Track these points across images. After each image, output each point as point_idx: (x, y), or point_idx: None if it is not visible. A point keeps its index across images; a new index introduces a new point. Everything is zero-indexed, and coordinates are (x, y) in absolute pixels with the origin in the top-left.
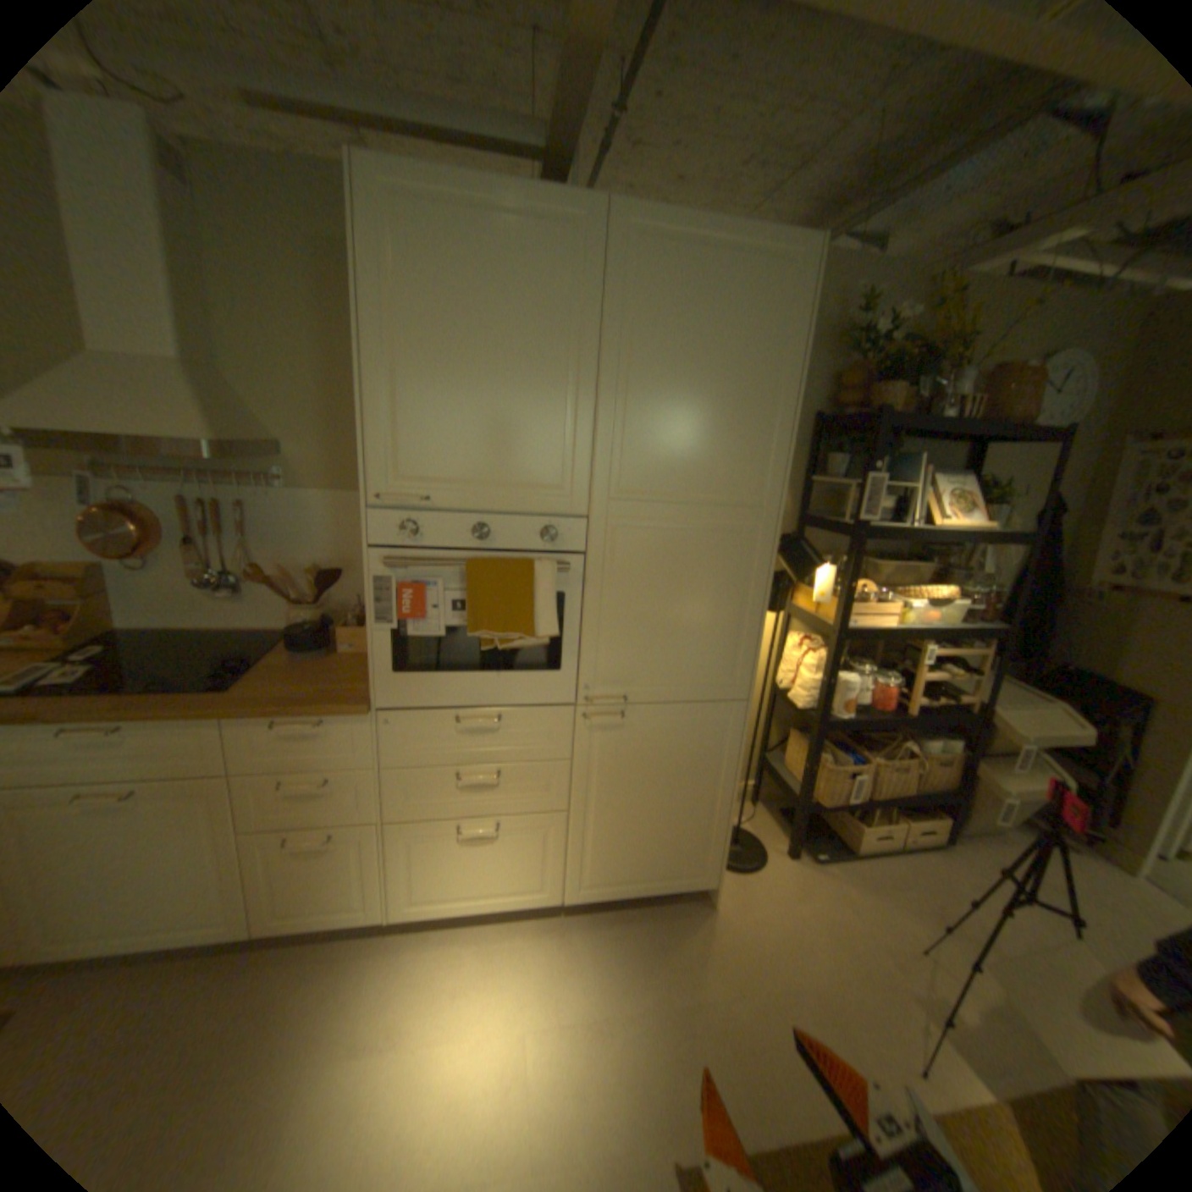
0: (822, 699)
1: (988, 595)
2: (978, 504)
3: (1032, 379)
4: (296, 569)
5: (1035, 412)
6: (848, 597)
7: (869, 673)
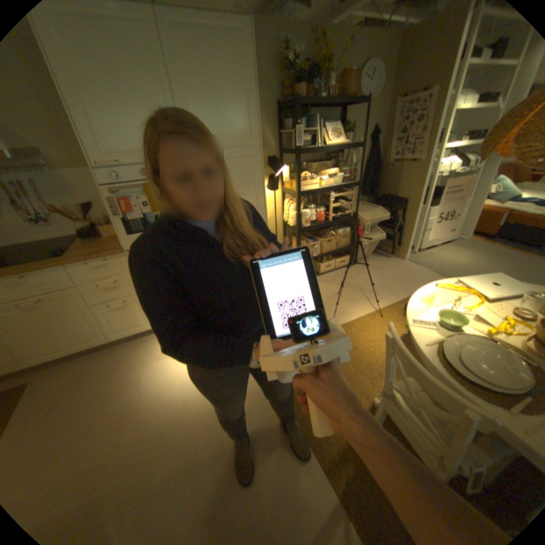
0: (297, 221)
1: (350, 170)
2: (341, 134)
3: (356, 75)
4: (69, 207)
5: (357, 90)
6: (300, 180)
7: (313, 208)
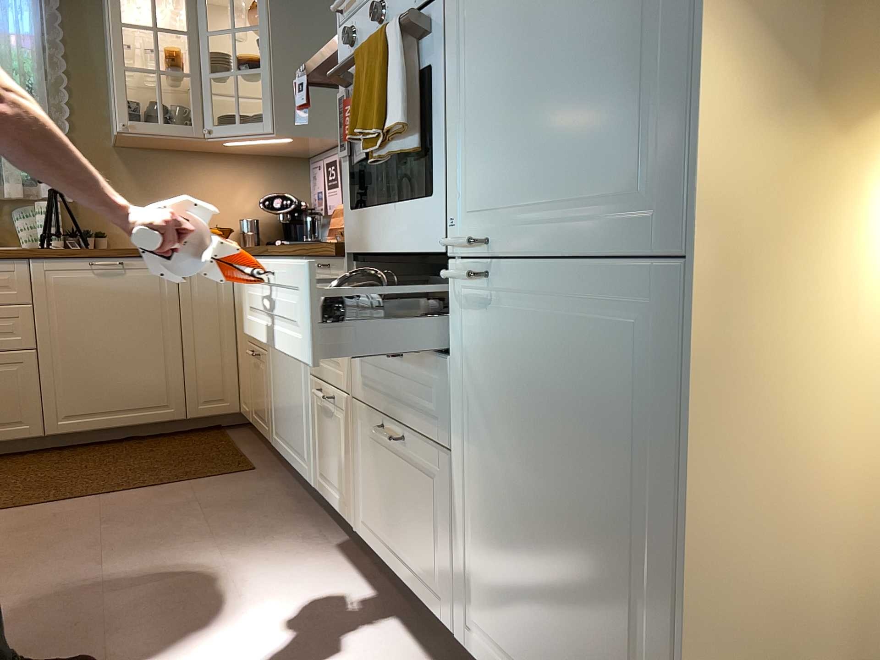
0: None
1: None
2: None
3: None
4: None
5: None
6: None
7: None
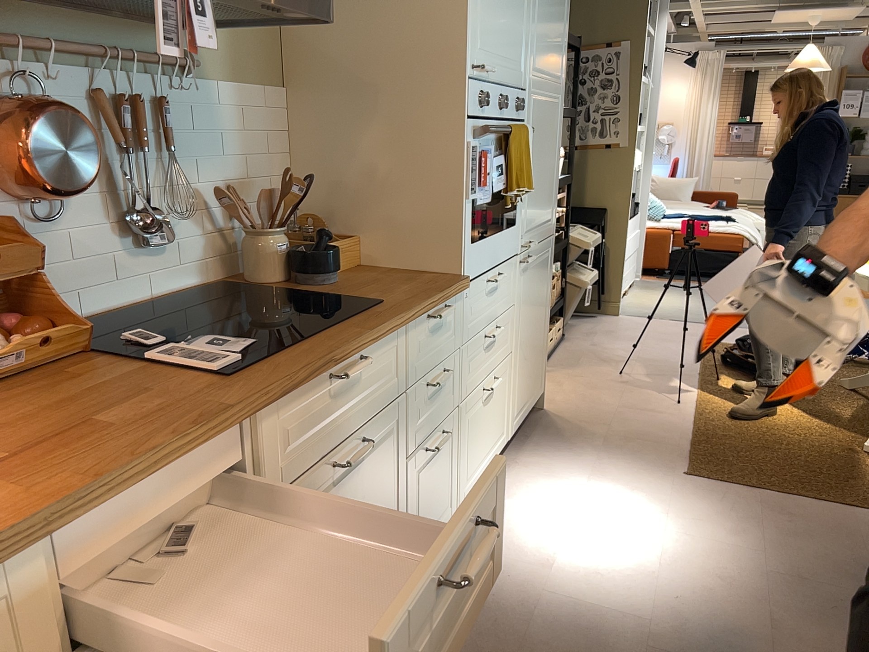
0: None
1: None
2: None
3: None
4: (213, 192)
5: None
6: None
7: None
